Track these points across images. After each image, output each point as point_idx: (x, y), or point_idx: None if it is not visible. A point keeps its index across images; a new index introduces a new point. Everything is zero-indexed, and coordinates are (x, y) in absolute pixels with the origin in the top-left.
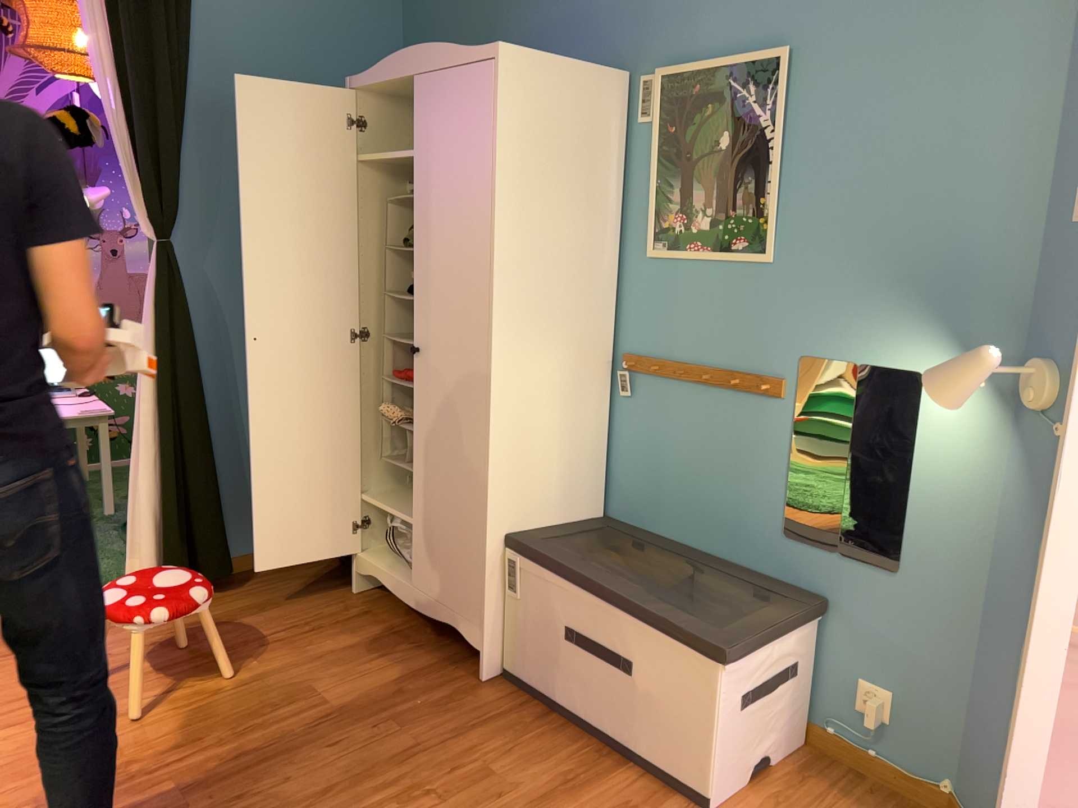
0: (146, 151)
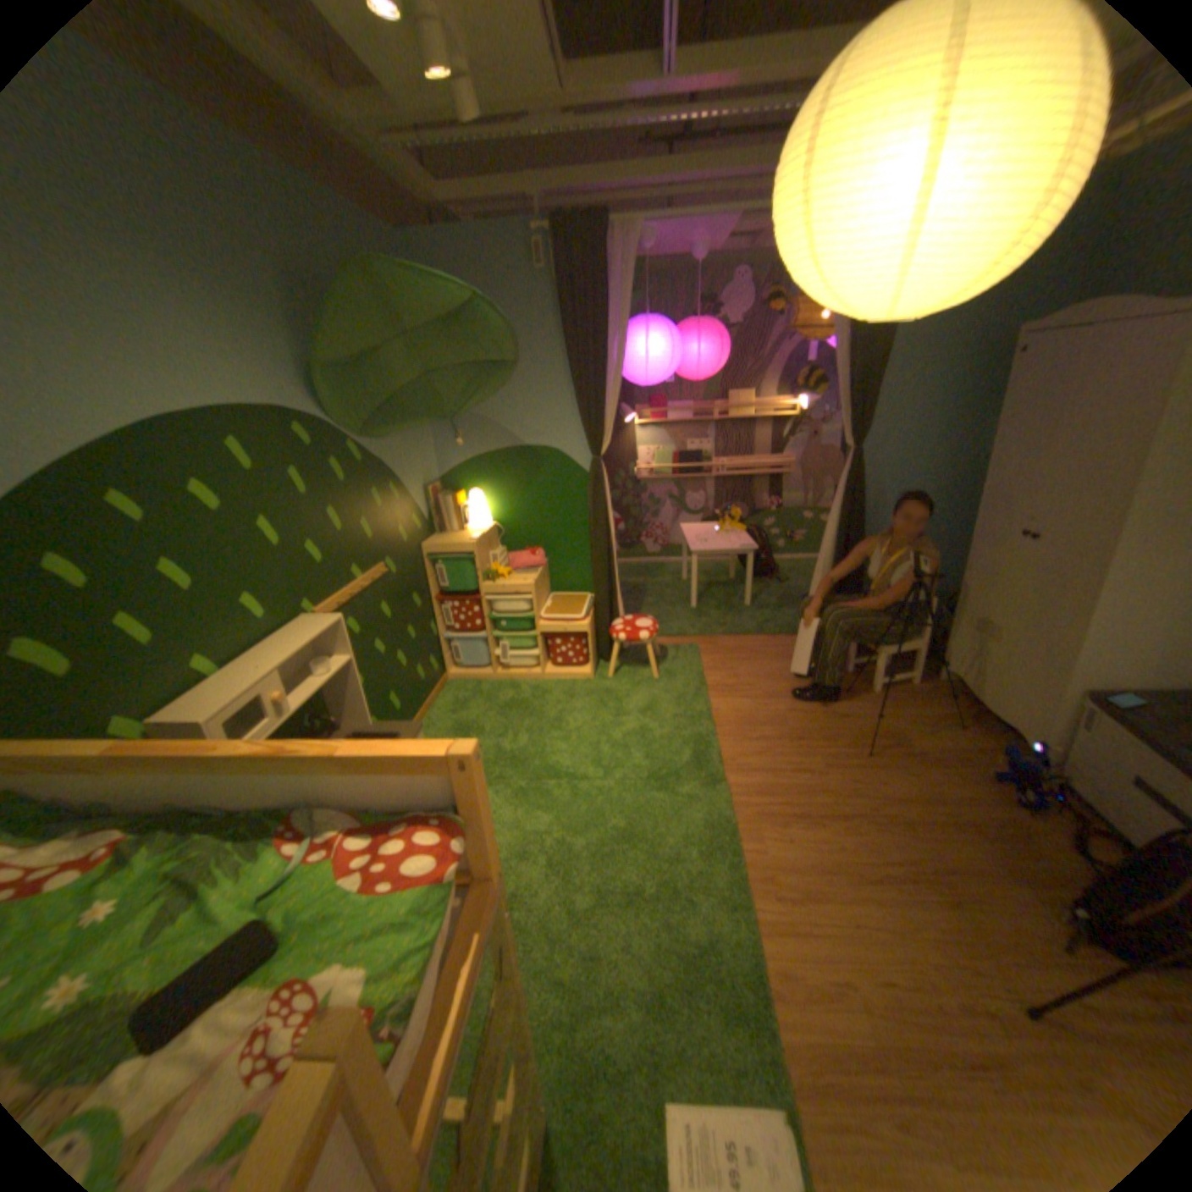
0: (856, 396)
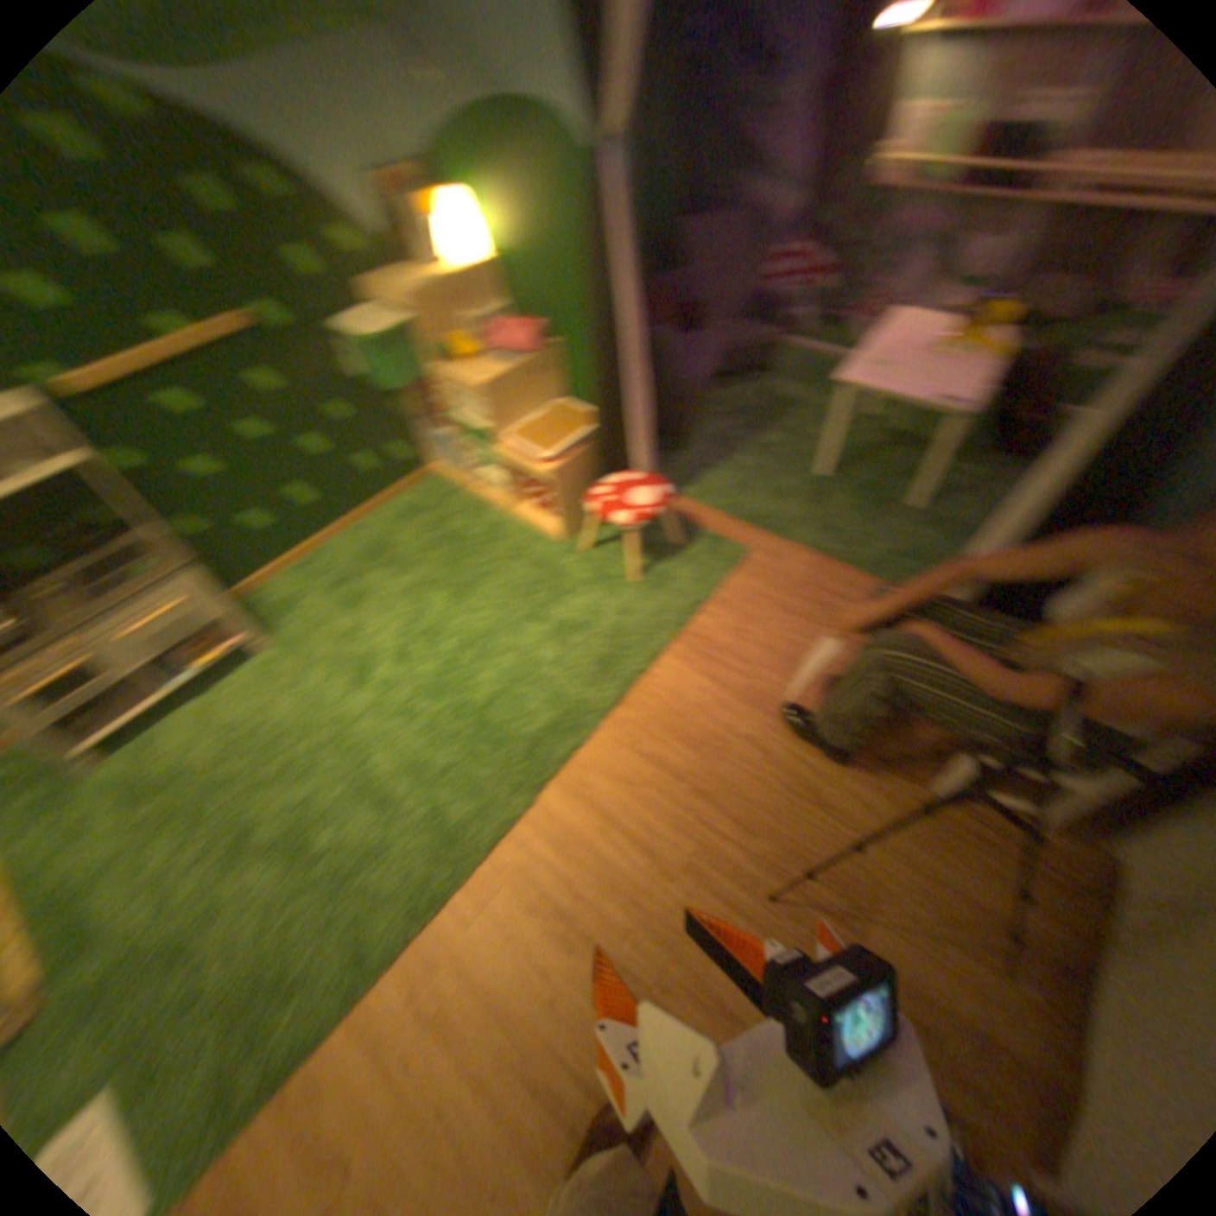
0: None
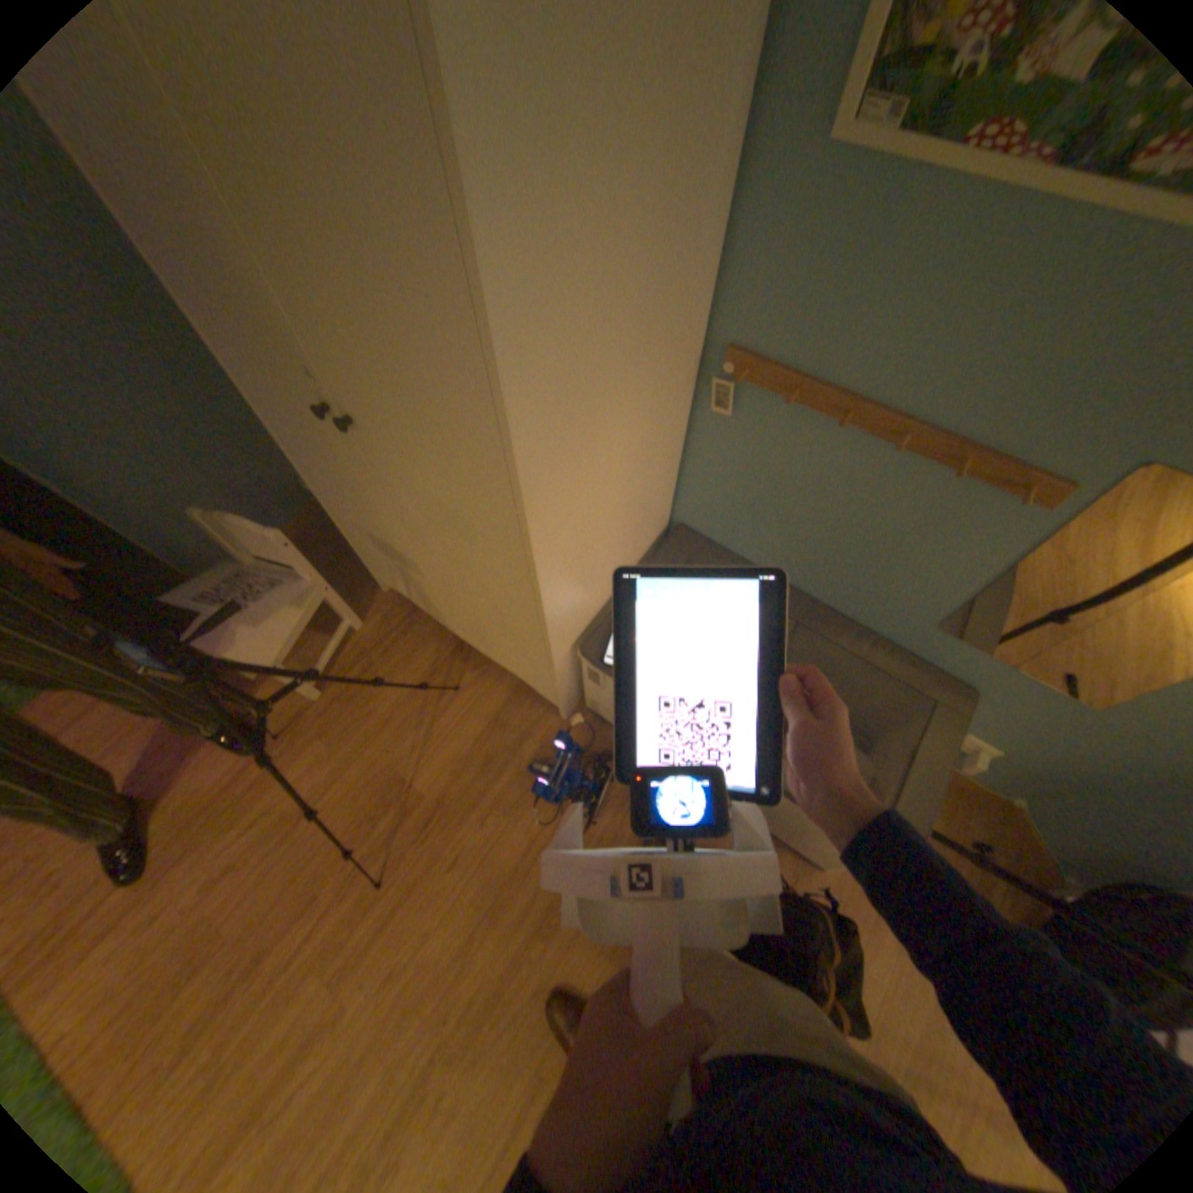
0: None
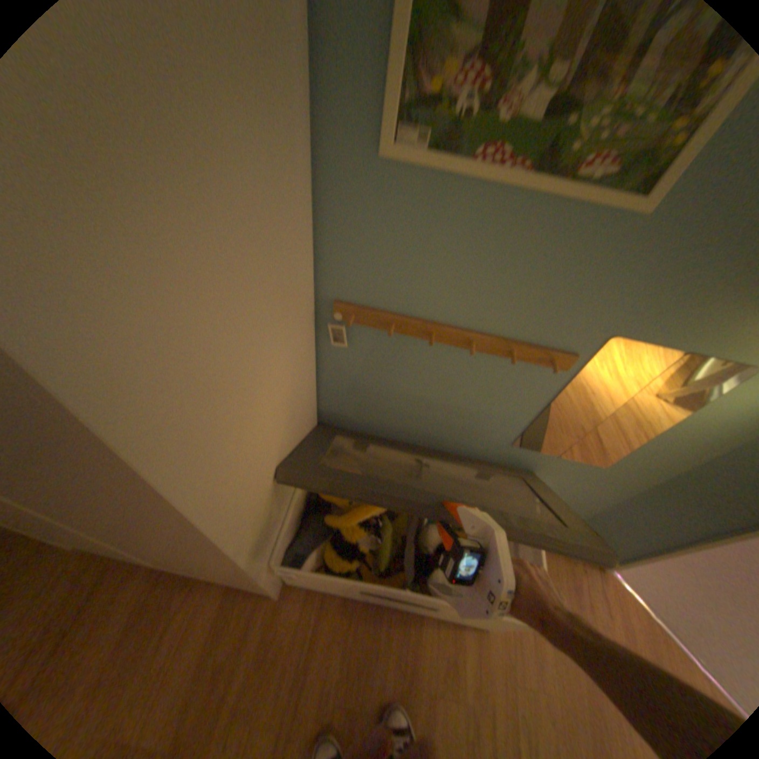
0: None
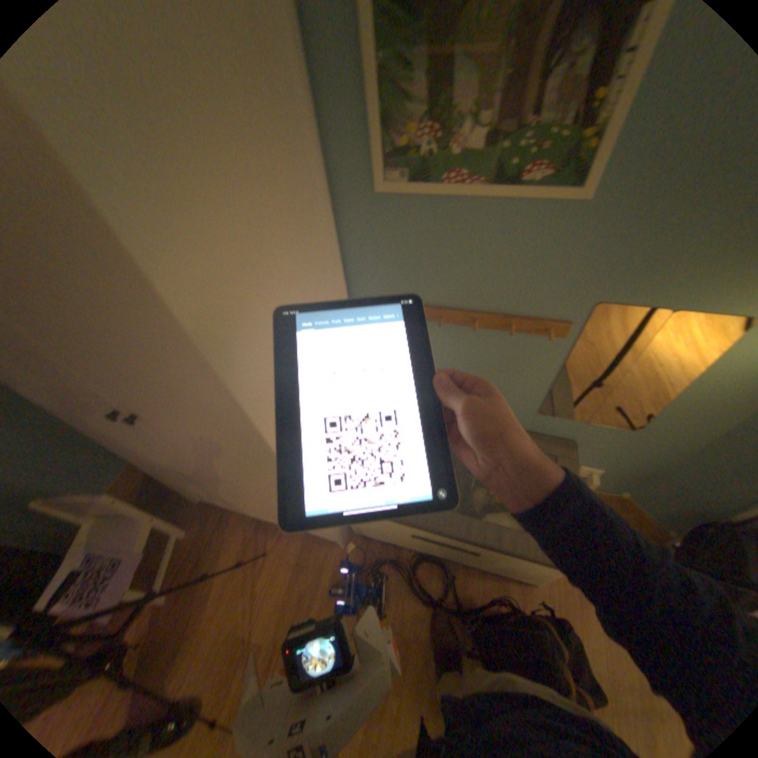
0: None
